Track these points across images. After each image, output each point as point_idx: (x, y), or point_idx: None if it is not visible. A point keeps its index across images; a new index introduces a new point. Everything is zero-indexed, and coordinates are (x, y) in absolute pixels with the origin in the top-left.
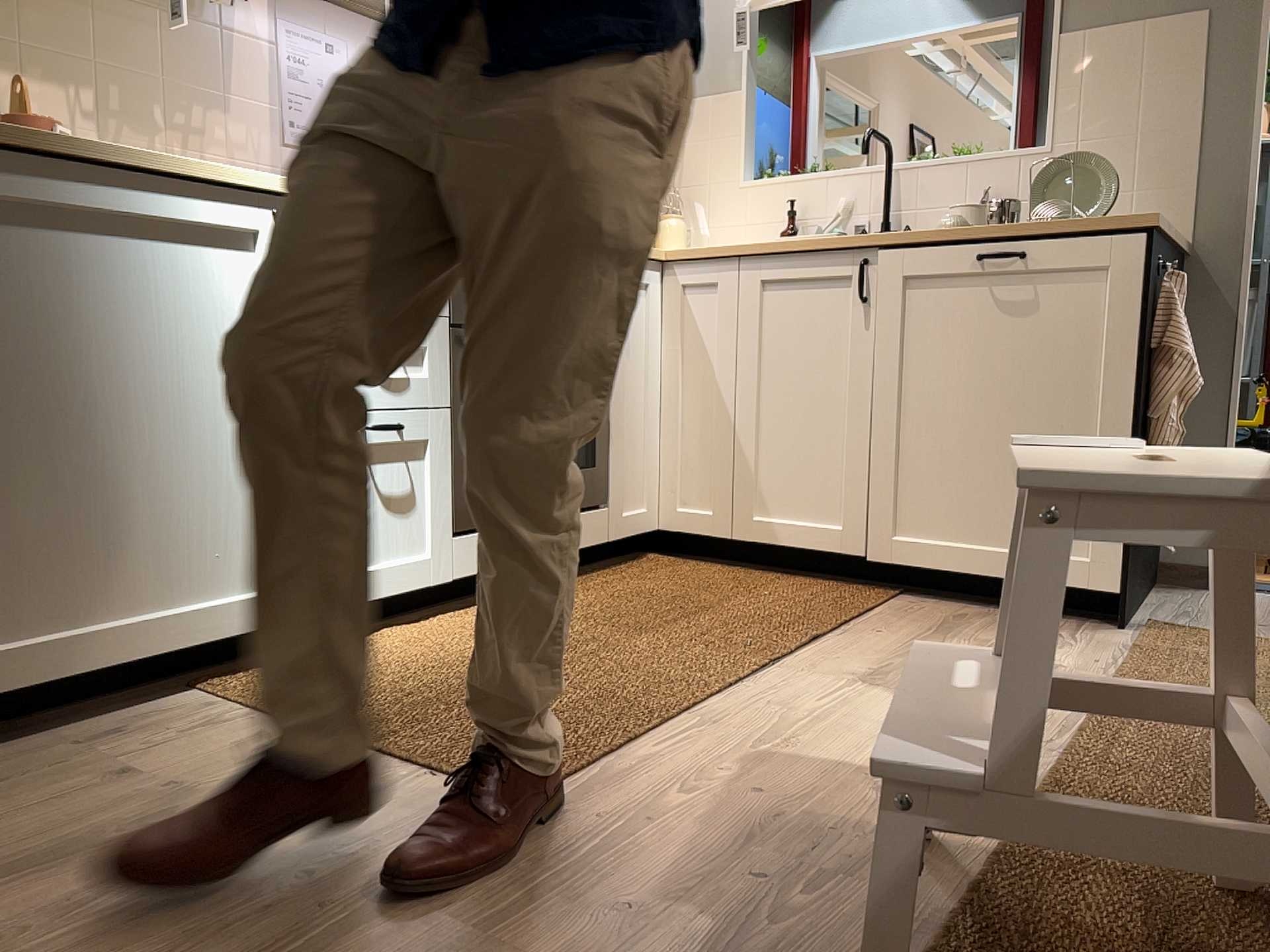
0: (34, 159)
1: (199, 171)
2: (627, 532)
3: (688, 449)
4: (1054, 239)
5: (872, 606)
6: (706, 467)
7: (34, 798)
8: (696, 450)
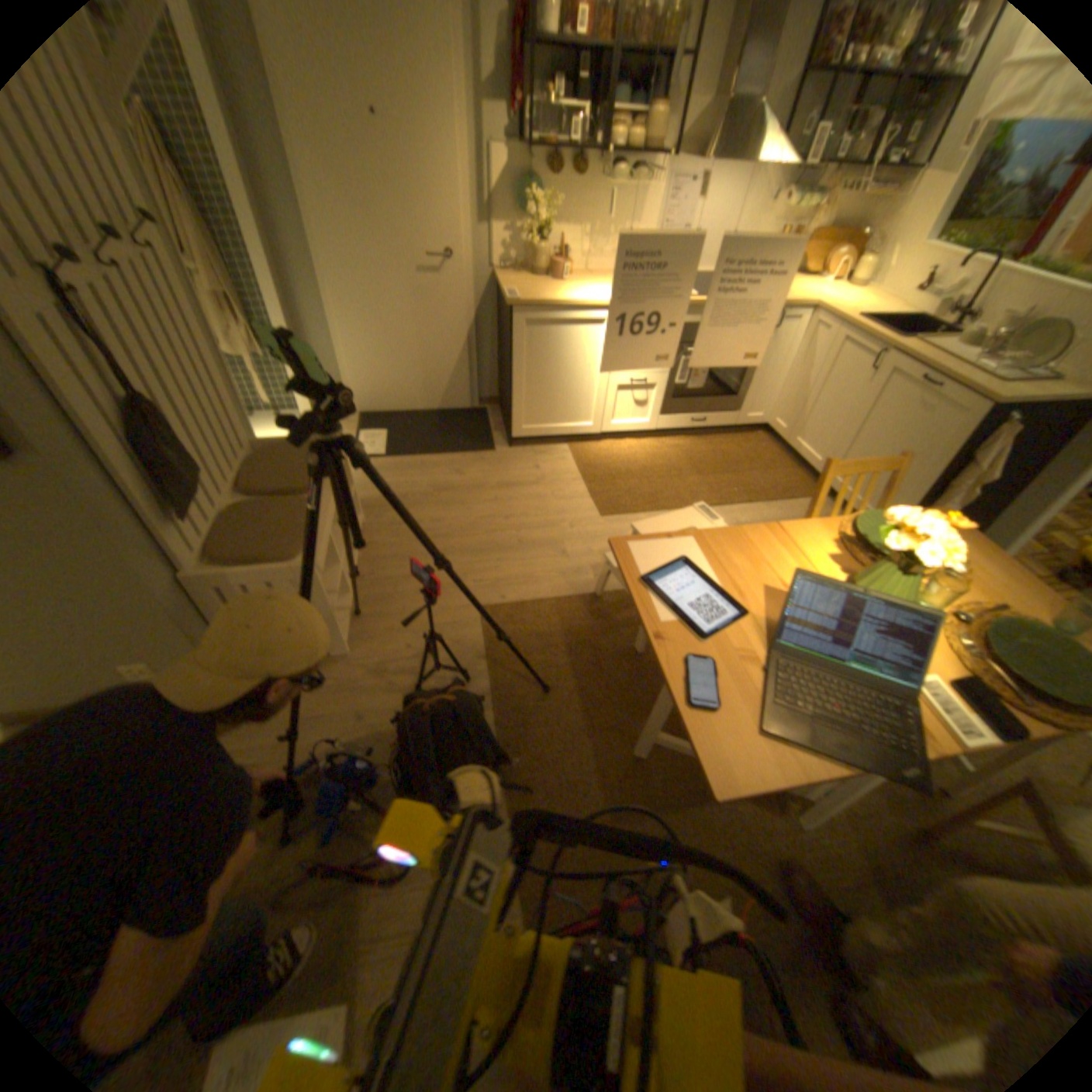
0: (542, 306)
1: (592, 297)
2: (746, 423)
3: (790, 398)
4: (963, 385)
5: (795, 499)
6: (792, 409)
7: (519, 467)
8: (792, 399)
